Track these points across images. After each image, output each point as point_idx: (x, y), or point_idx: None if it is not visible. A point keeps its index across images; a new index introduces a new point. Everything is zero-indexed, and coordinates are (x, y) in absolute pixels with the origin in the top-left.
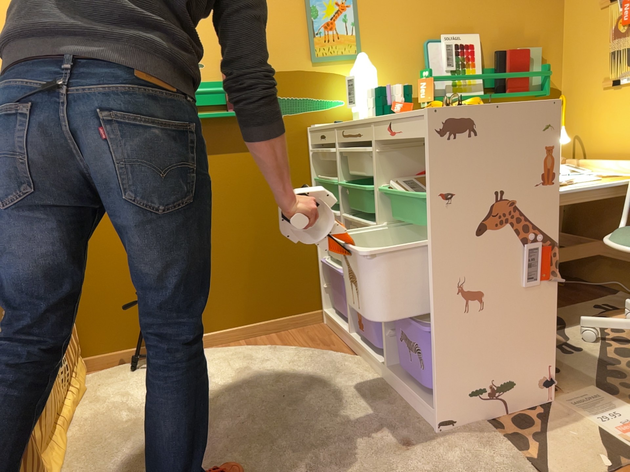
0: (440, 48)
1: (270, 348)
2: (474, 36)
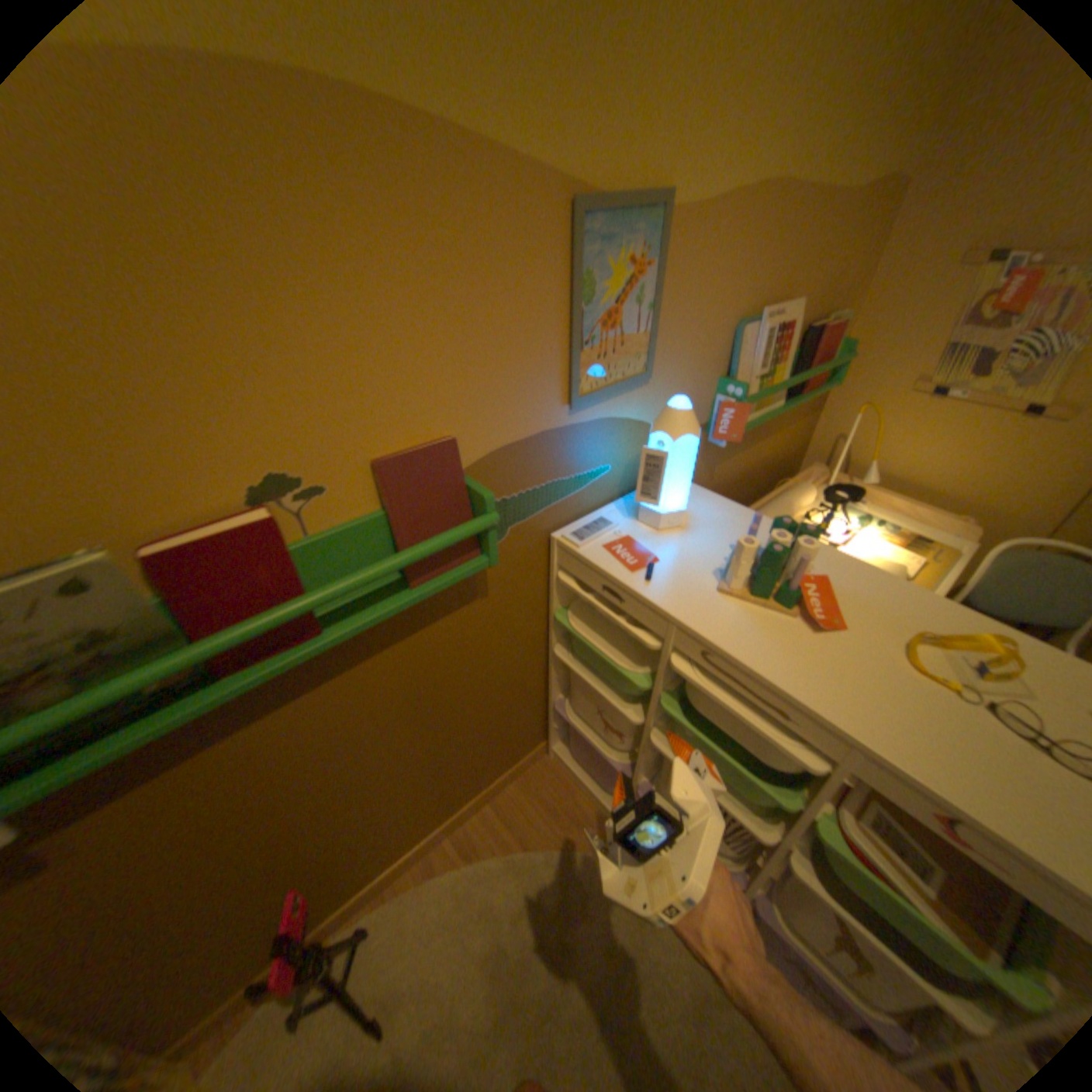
0: (758, 332)
1: (508, 867)
2: (800, 301)
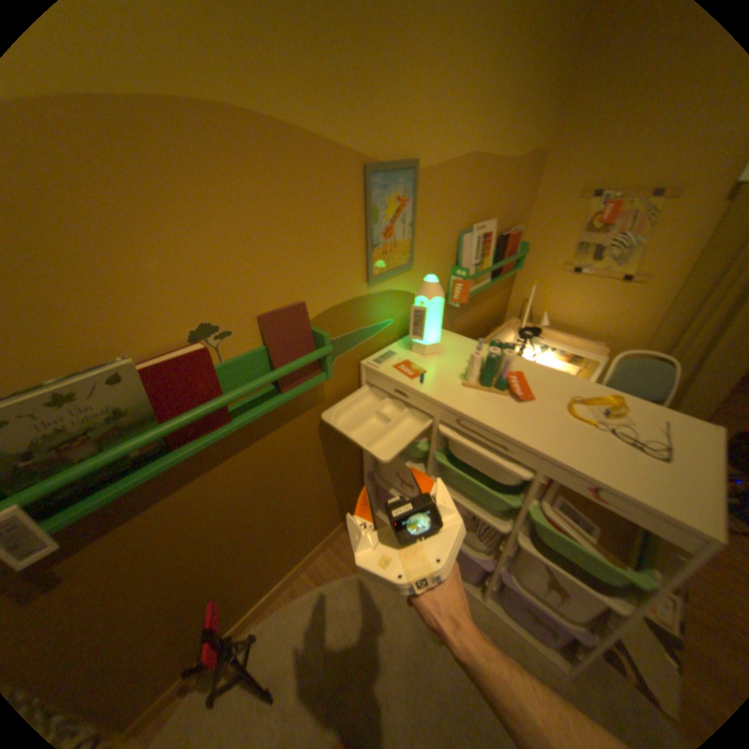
0: (472, 239)
1: (346, 584)
2: (494, 220)
